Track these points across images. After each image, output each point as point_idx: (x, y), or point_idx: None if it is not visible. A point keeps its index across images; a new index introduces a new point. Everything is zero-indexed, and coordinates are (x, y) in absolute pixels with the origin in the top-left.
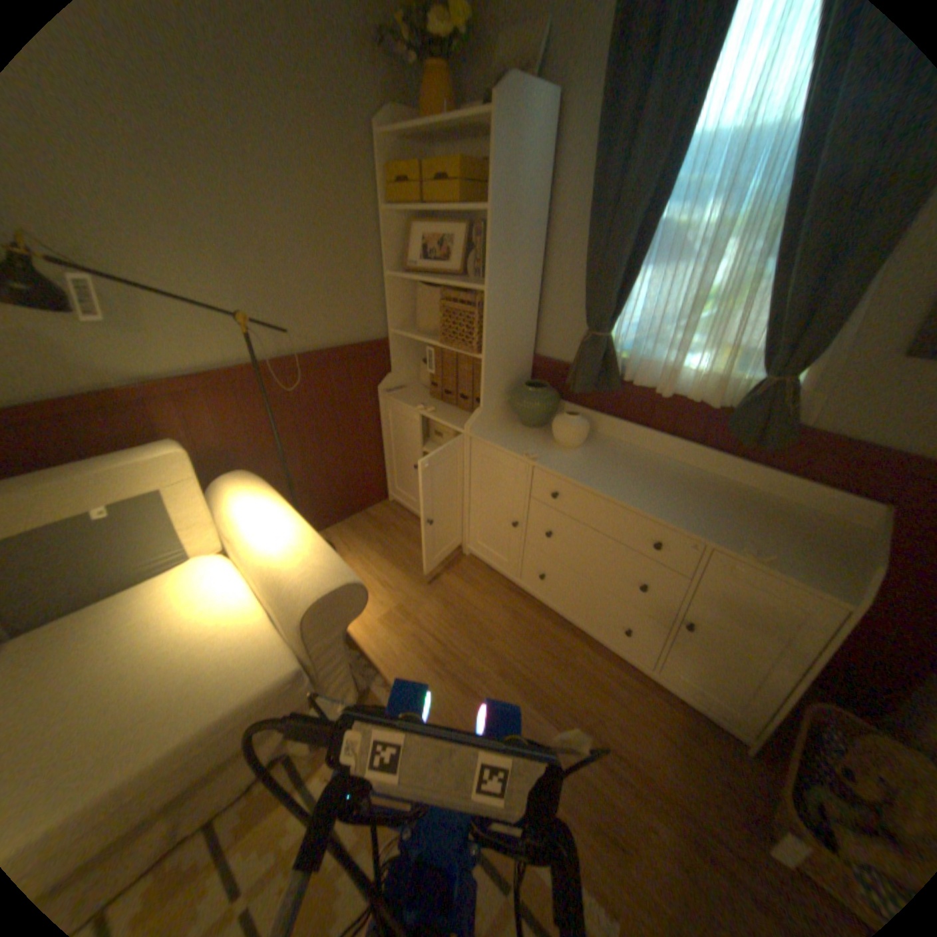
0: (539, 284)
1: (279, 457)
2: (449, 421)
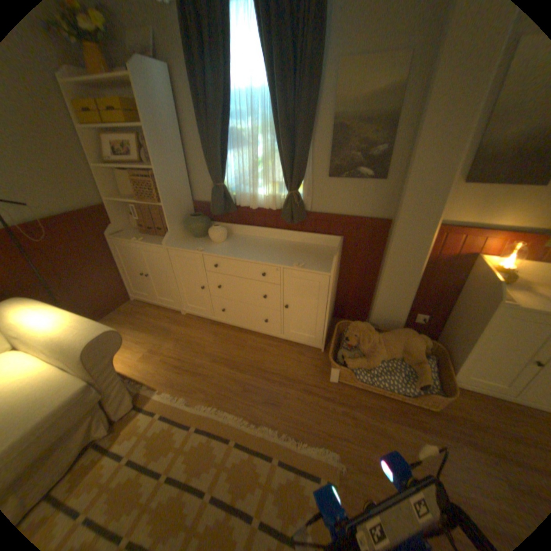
0: (184, 163)
1: (42, 286)
2: (153, 243)
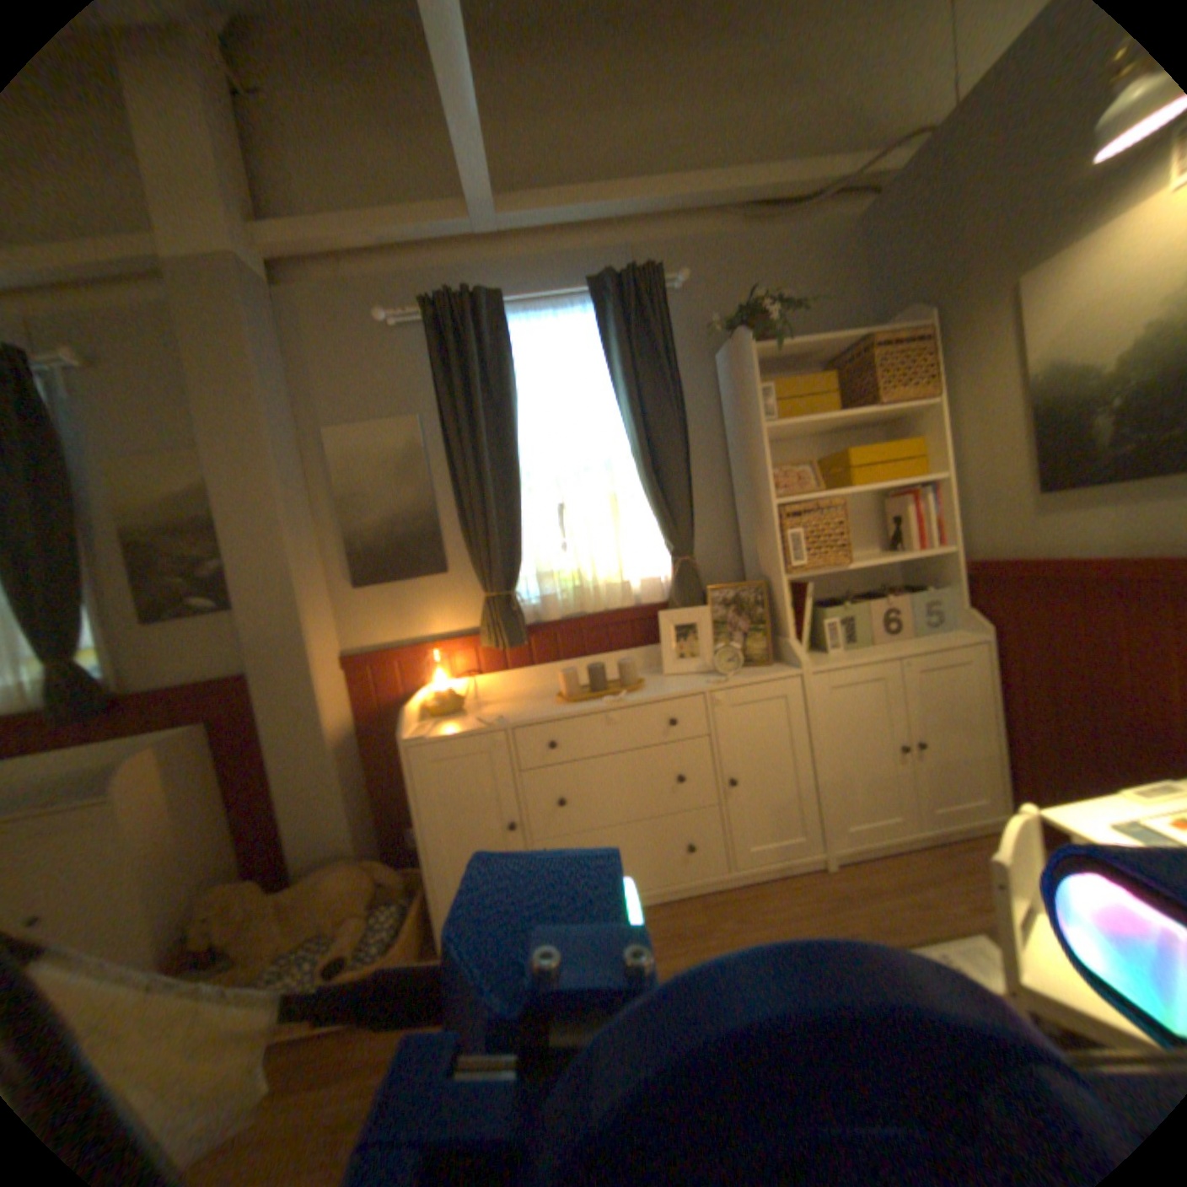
0: None
1: None
2: None
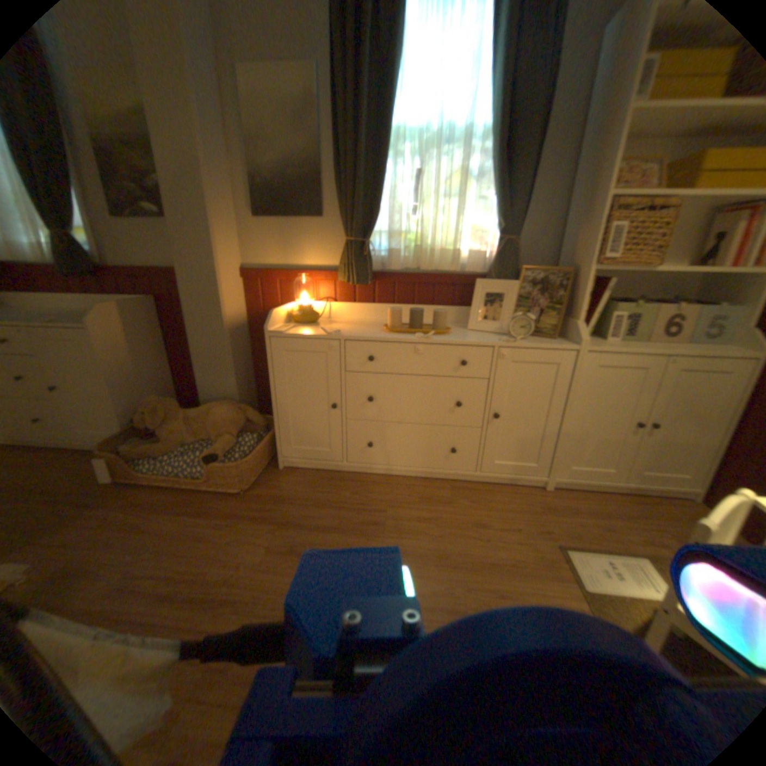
0: None
1: None
2: None
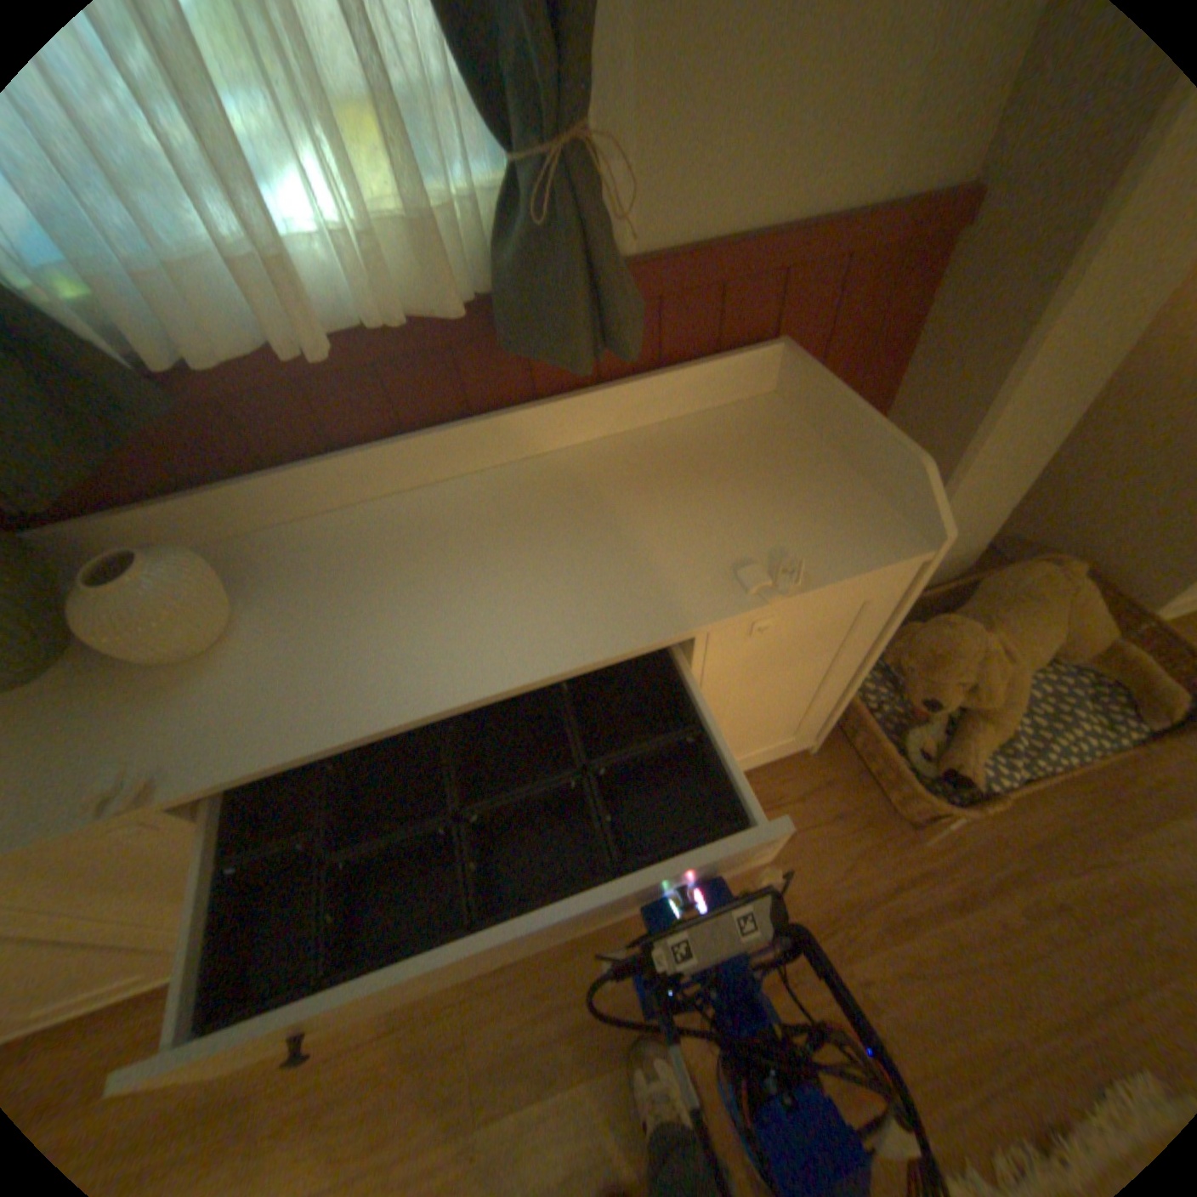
0: None
1: None
2: None
